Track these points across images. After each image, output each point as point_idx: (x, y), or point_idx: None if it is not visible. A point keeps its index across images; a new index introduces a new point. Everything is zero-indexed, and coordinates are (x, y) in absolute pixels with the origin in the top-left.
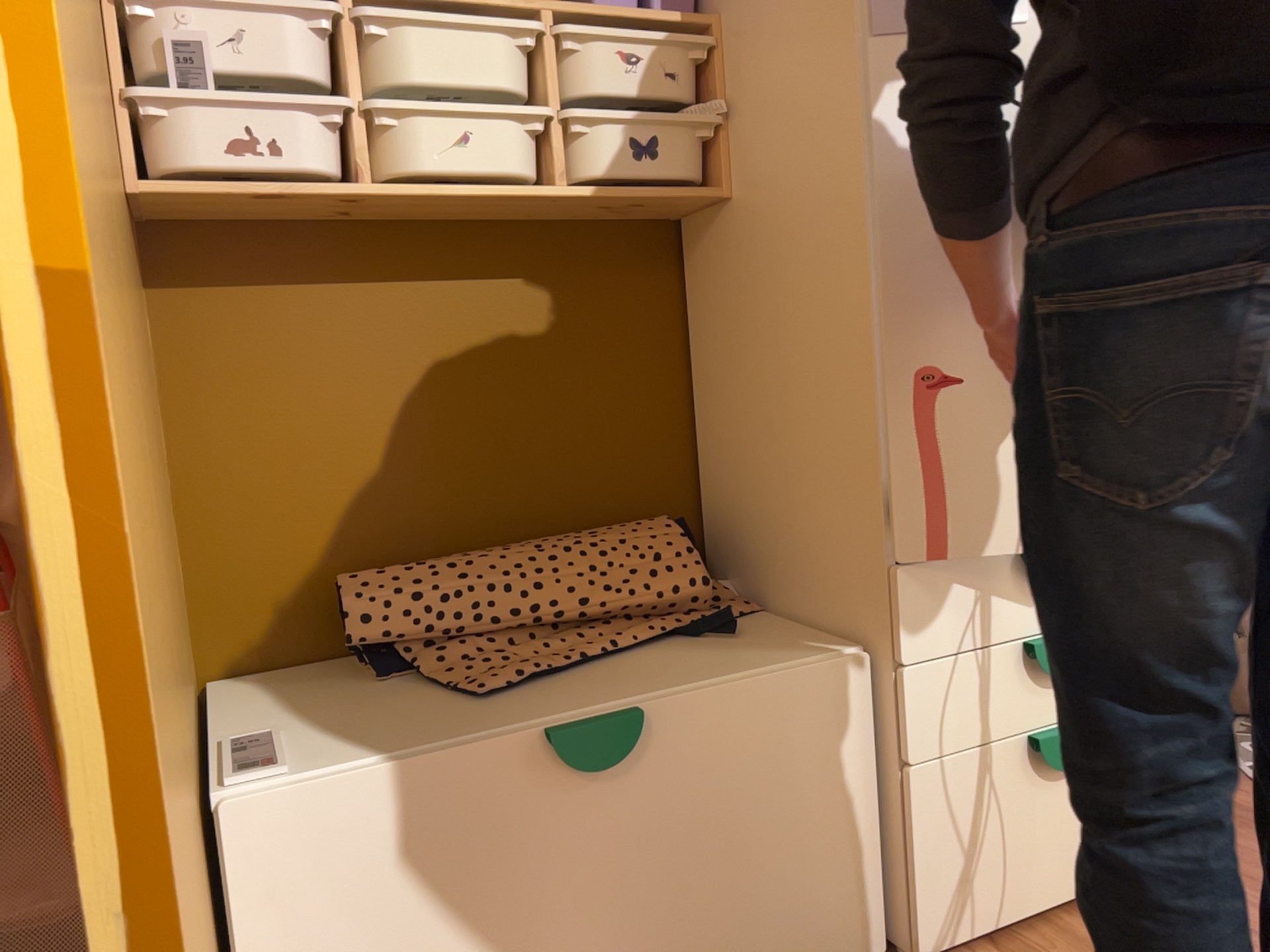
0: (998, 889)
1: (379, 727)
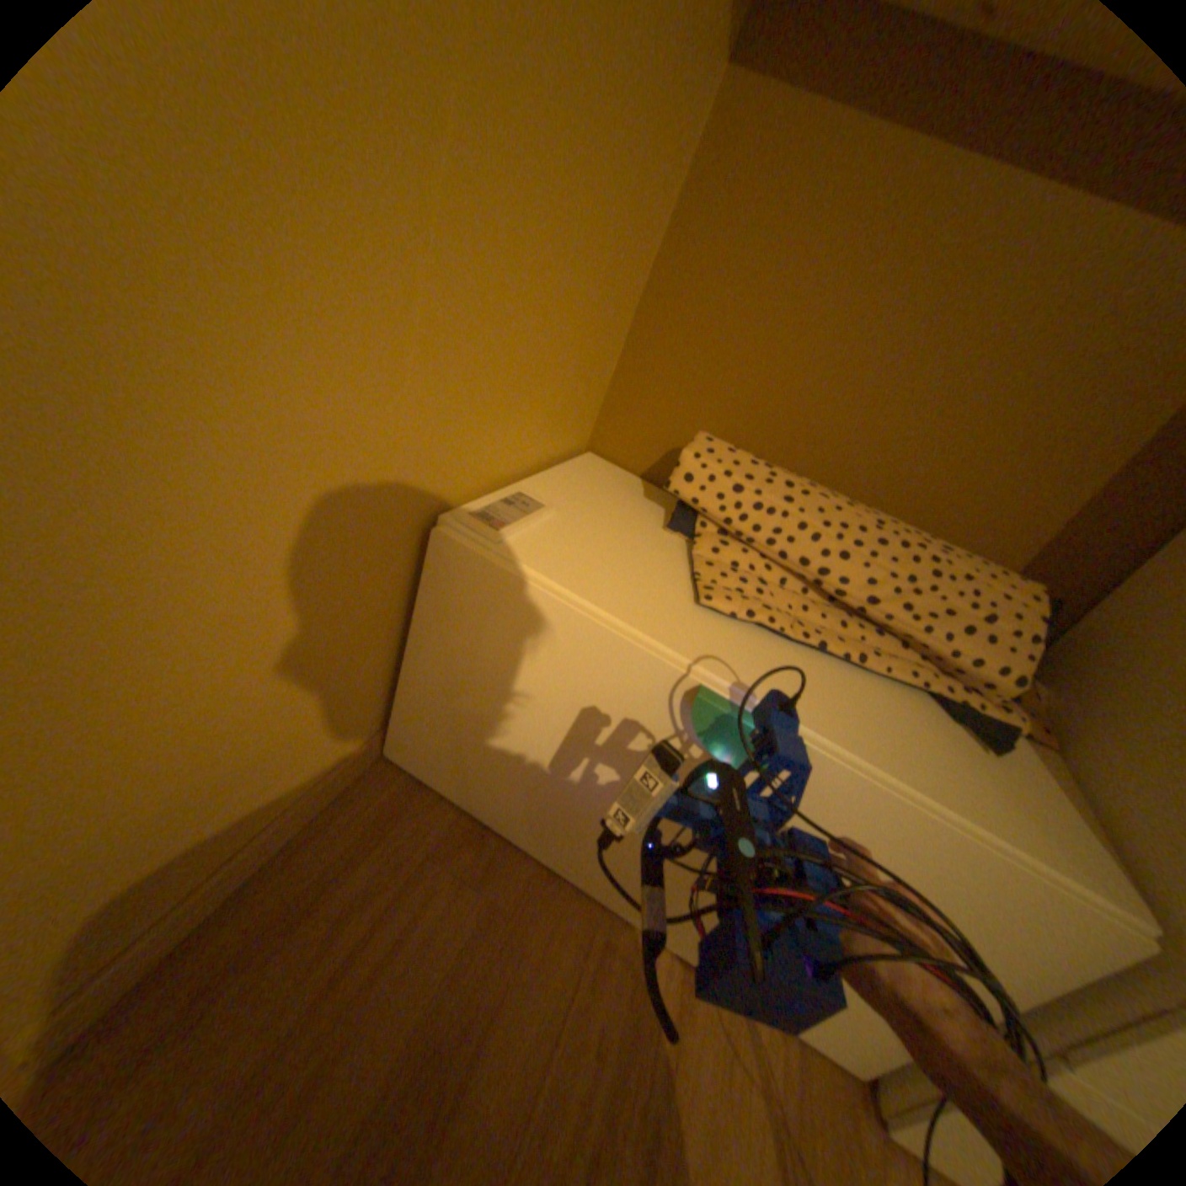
0: None
1: (612, 558)
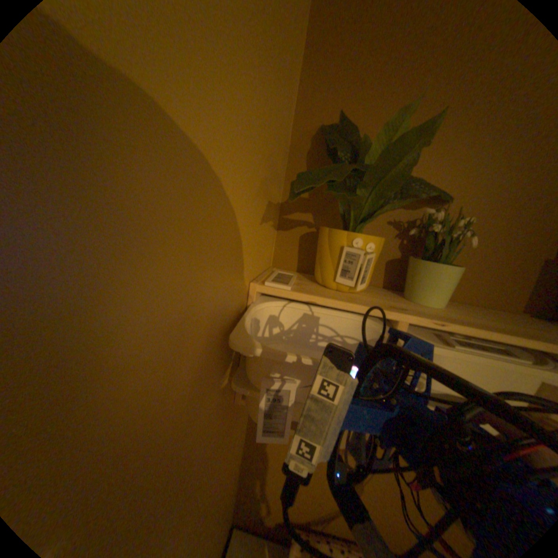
0: None
1: None
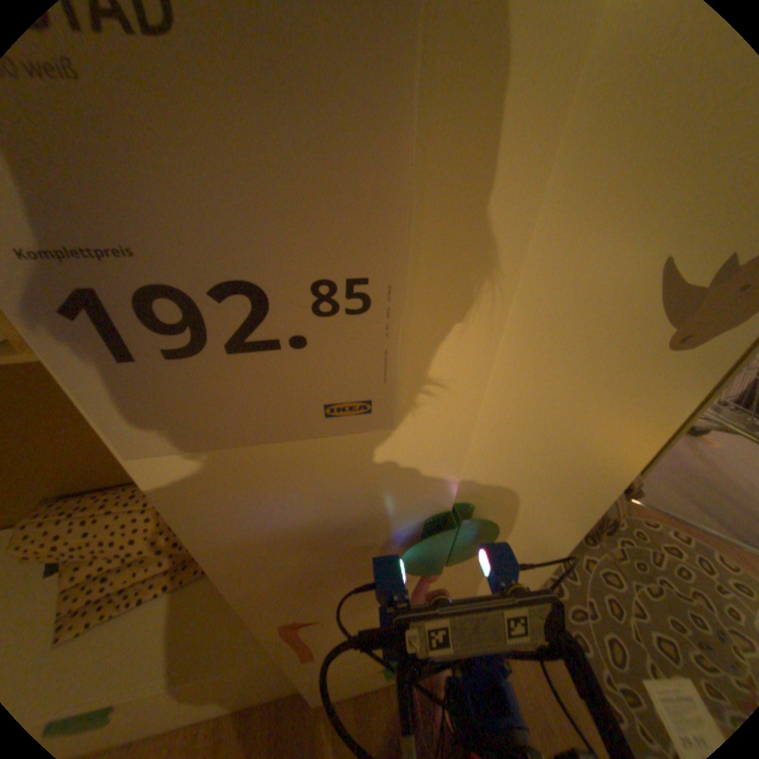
0: (357, 691)
1: None
